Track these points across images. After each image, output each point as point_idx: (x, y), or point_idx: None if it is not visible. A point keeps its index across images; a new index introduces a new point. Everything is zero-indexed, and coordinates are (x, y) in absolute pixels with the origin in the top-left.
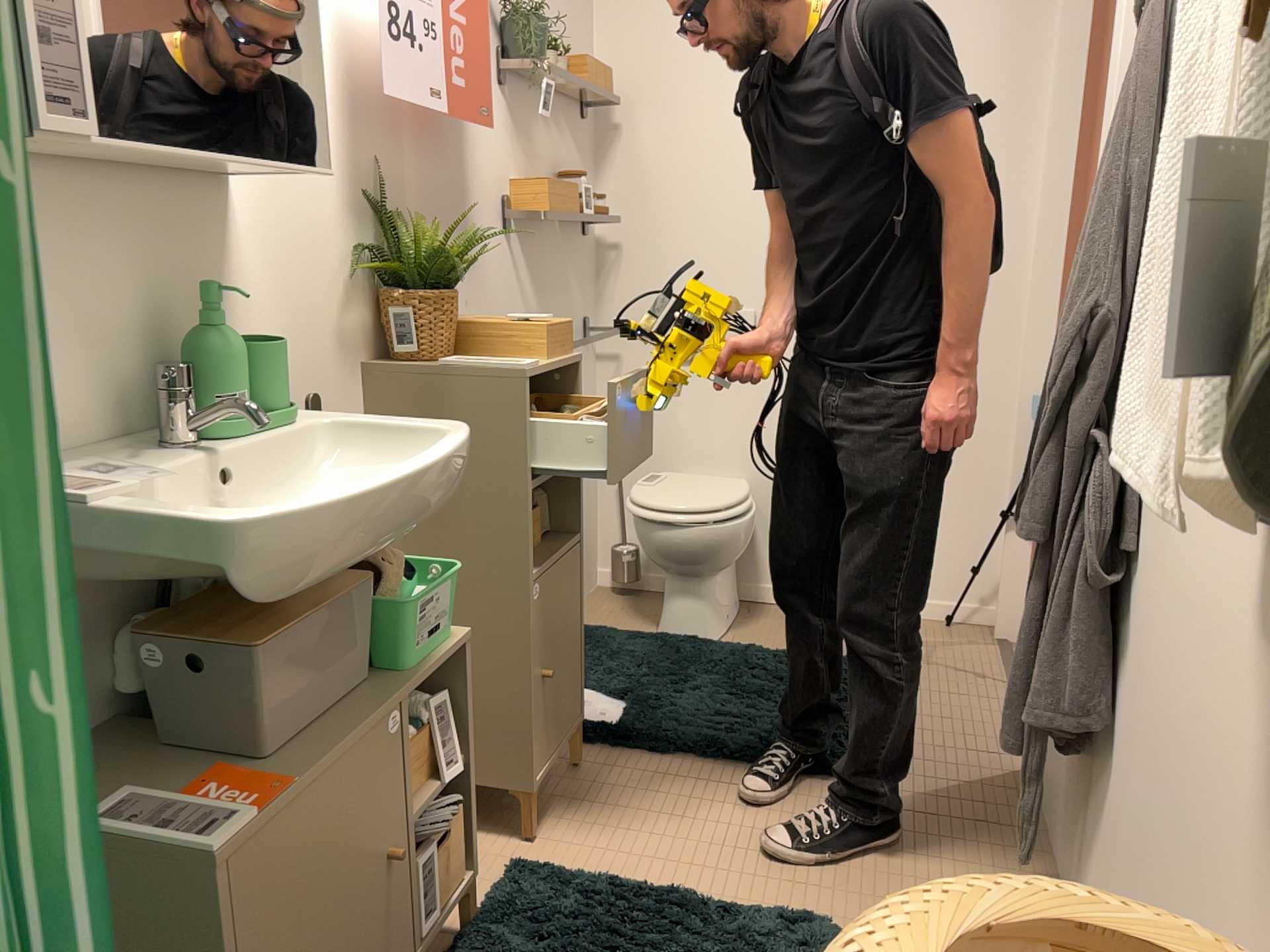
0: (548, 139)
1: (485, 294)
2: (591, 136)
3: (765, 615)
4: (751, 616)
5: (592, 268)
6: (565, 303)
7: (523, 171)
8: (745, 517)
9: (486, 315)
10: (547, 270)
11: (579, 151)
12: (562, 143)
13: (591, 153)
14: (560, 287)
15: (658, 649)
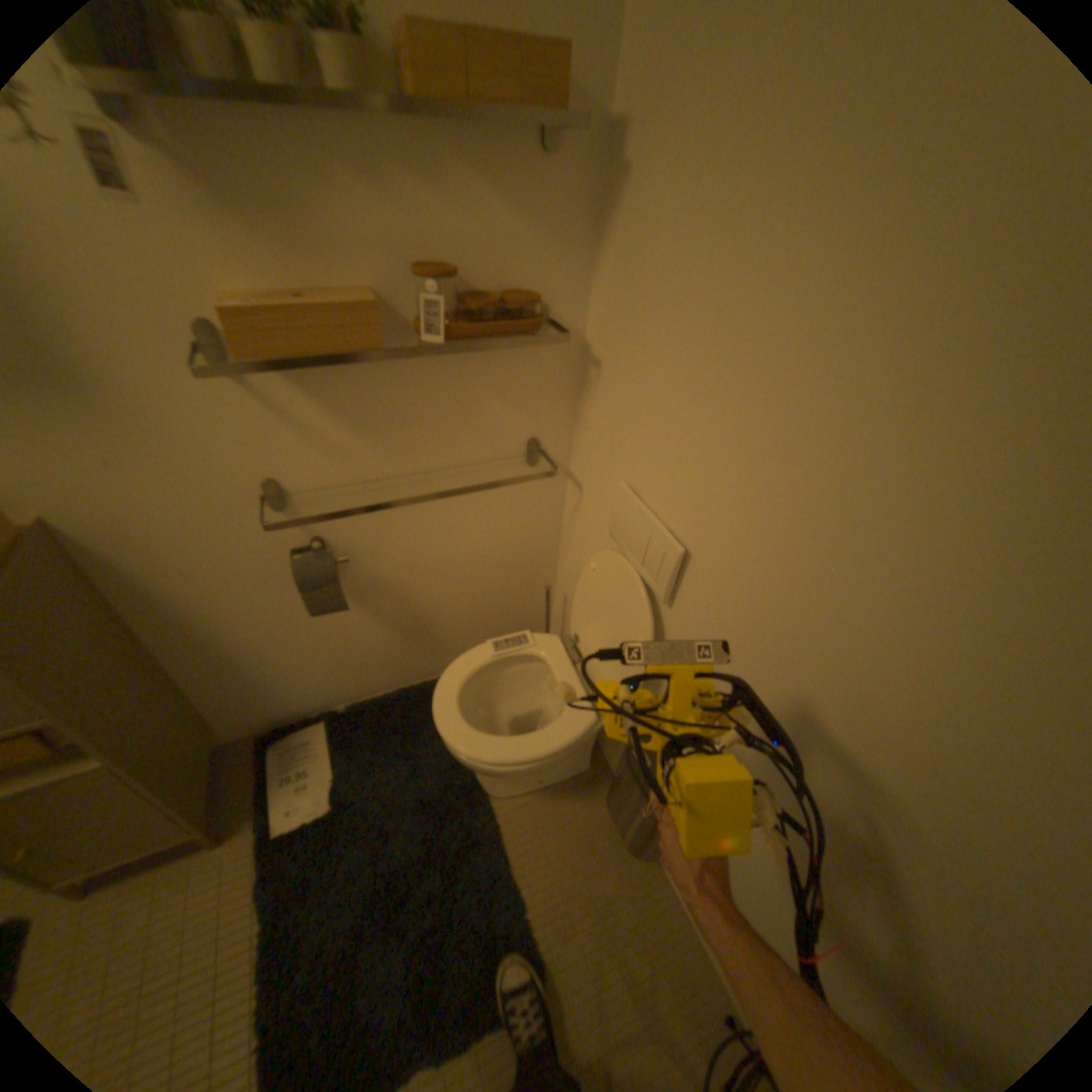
0: (379, 199)
1: (163, 447)
2: (585, 173)
3: (592, 800)
4: (580, 788)
5: (564, 379)
6: (460, 430)
7: (270, 268)
8: (517, 763)
9: (175, 469)
10: (390, 398)
11: (525, 206)
12: (448, 201)
13: (582, 205)
14: (442, 413)
15: (435, 769)
